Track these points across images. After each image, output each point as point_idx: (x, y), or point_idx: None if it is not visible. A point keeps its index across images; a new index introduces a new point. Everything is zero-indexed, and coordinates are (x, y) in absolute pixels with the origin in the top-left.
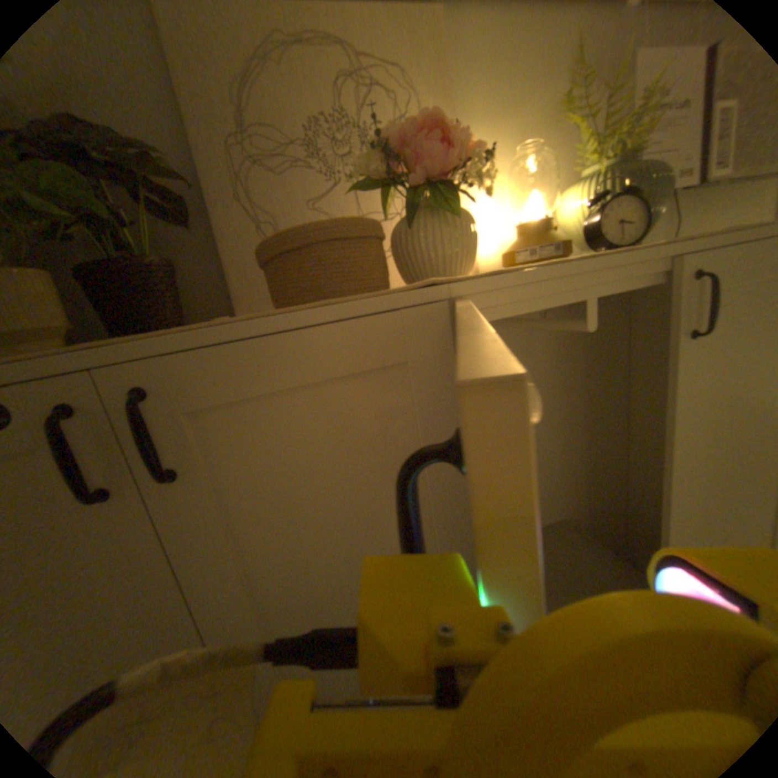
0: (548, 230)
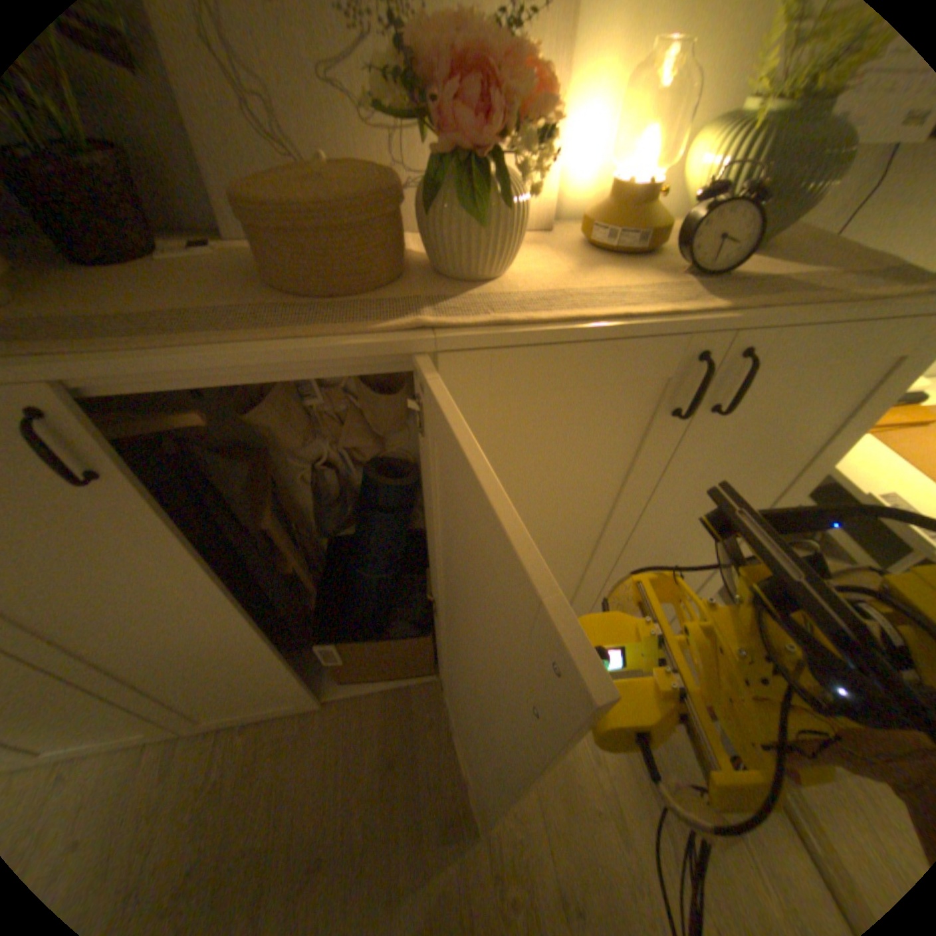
0: (645, 203)
